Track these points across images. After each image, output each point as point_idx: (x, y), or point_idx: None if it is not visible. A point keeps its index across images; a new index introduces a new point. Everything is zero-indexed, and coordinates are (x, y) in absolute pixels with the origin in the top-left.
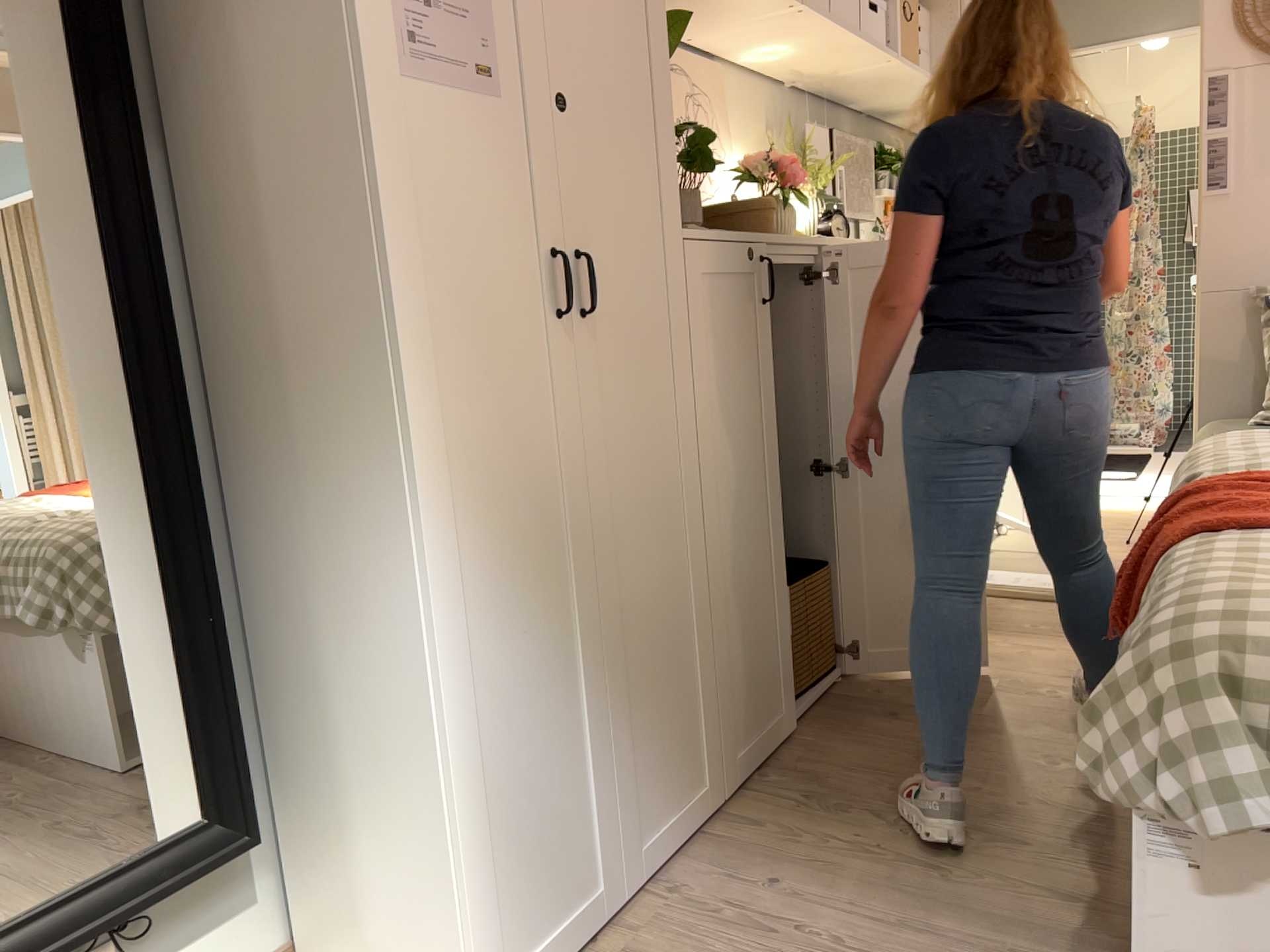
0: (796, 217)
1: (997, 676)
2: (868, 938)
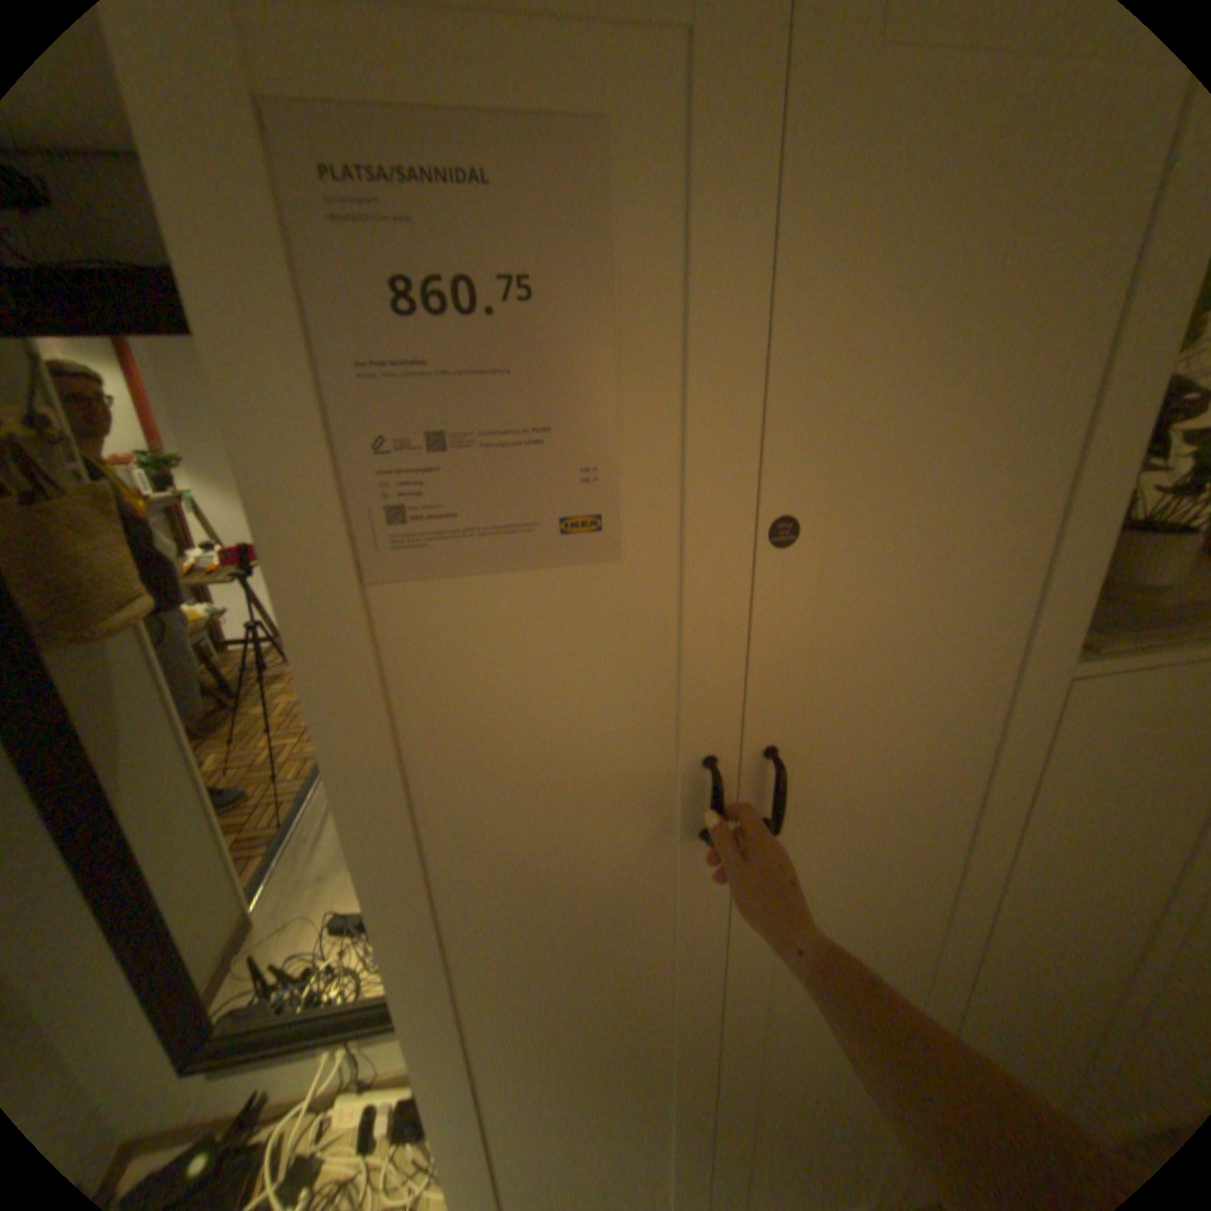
0: None
1: None
2: None
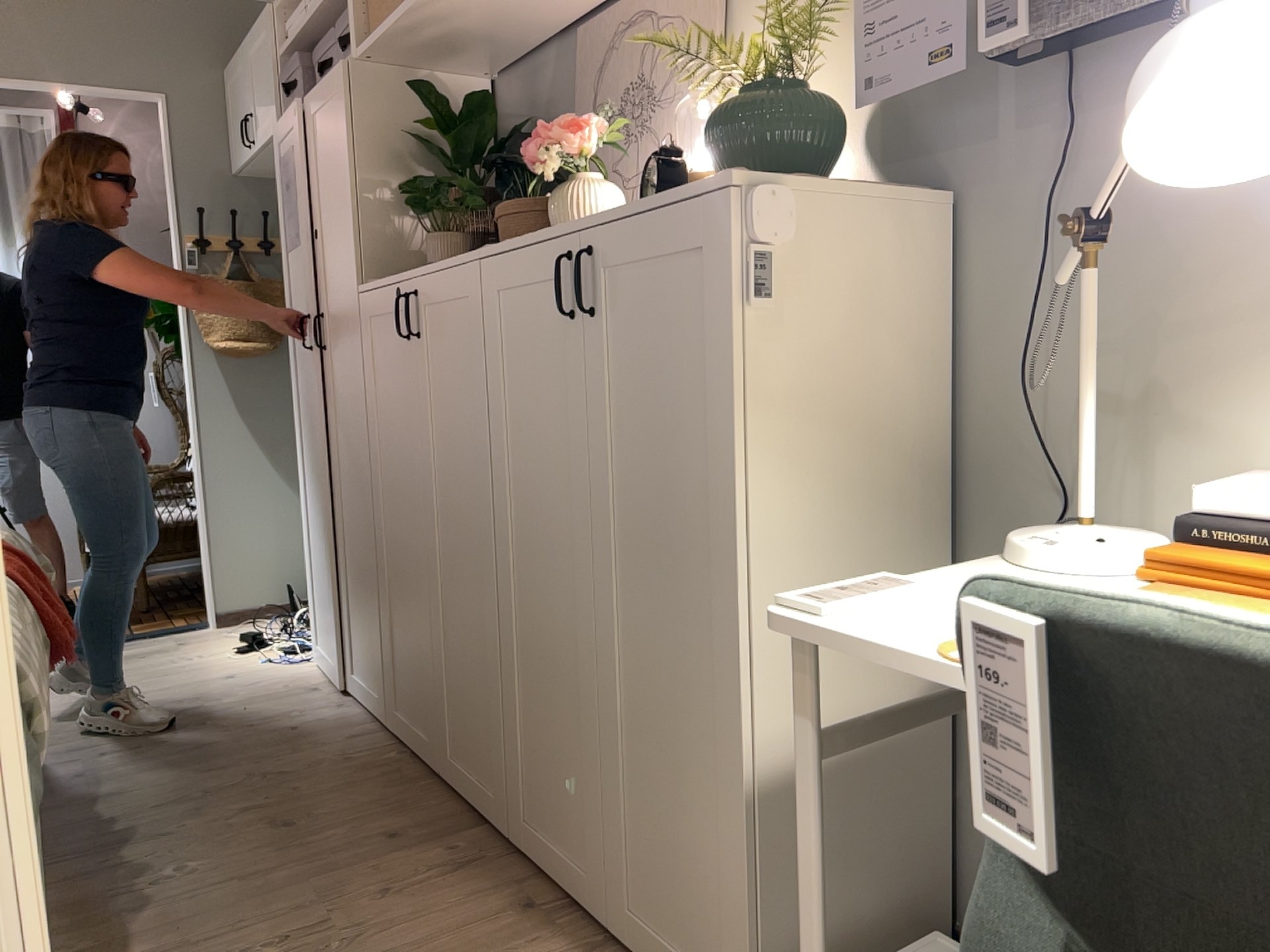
0: (567, 204)
1: (358, 951)
2: (213, 741)
